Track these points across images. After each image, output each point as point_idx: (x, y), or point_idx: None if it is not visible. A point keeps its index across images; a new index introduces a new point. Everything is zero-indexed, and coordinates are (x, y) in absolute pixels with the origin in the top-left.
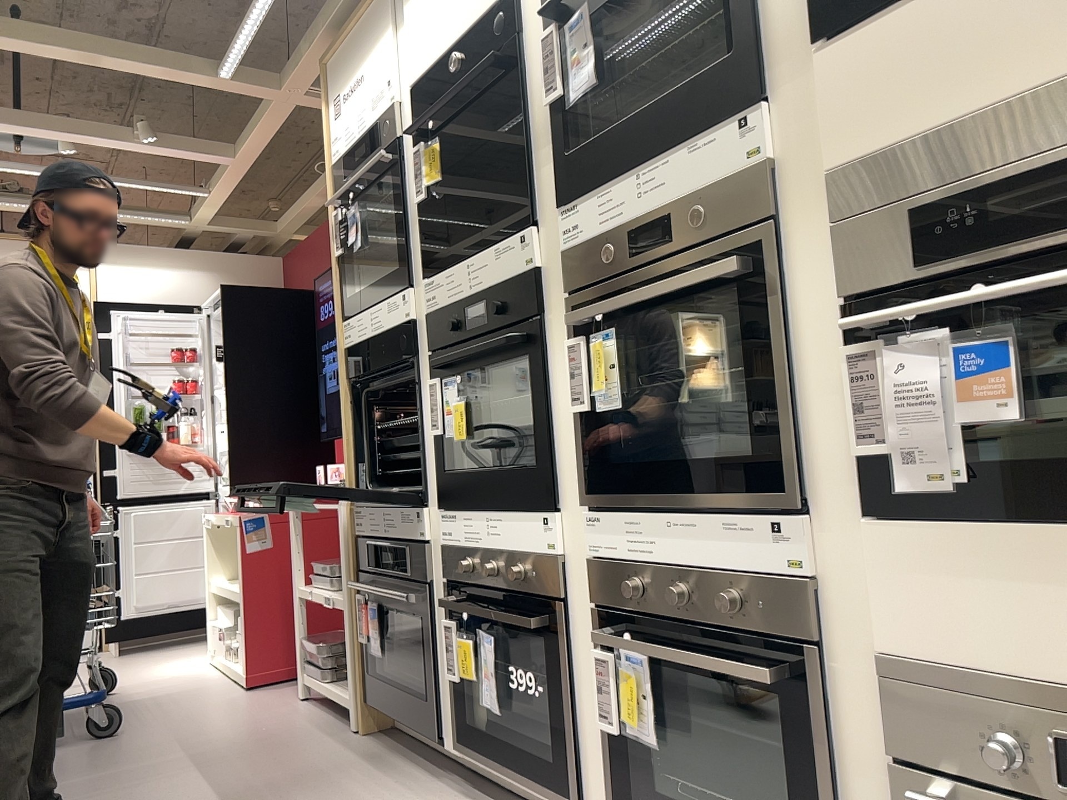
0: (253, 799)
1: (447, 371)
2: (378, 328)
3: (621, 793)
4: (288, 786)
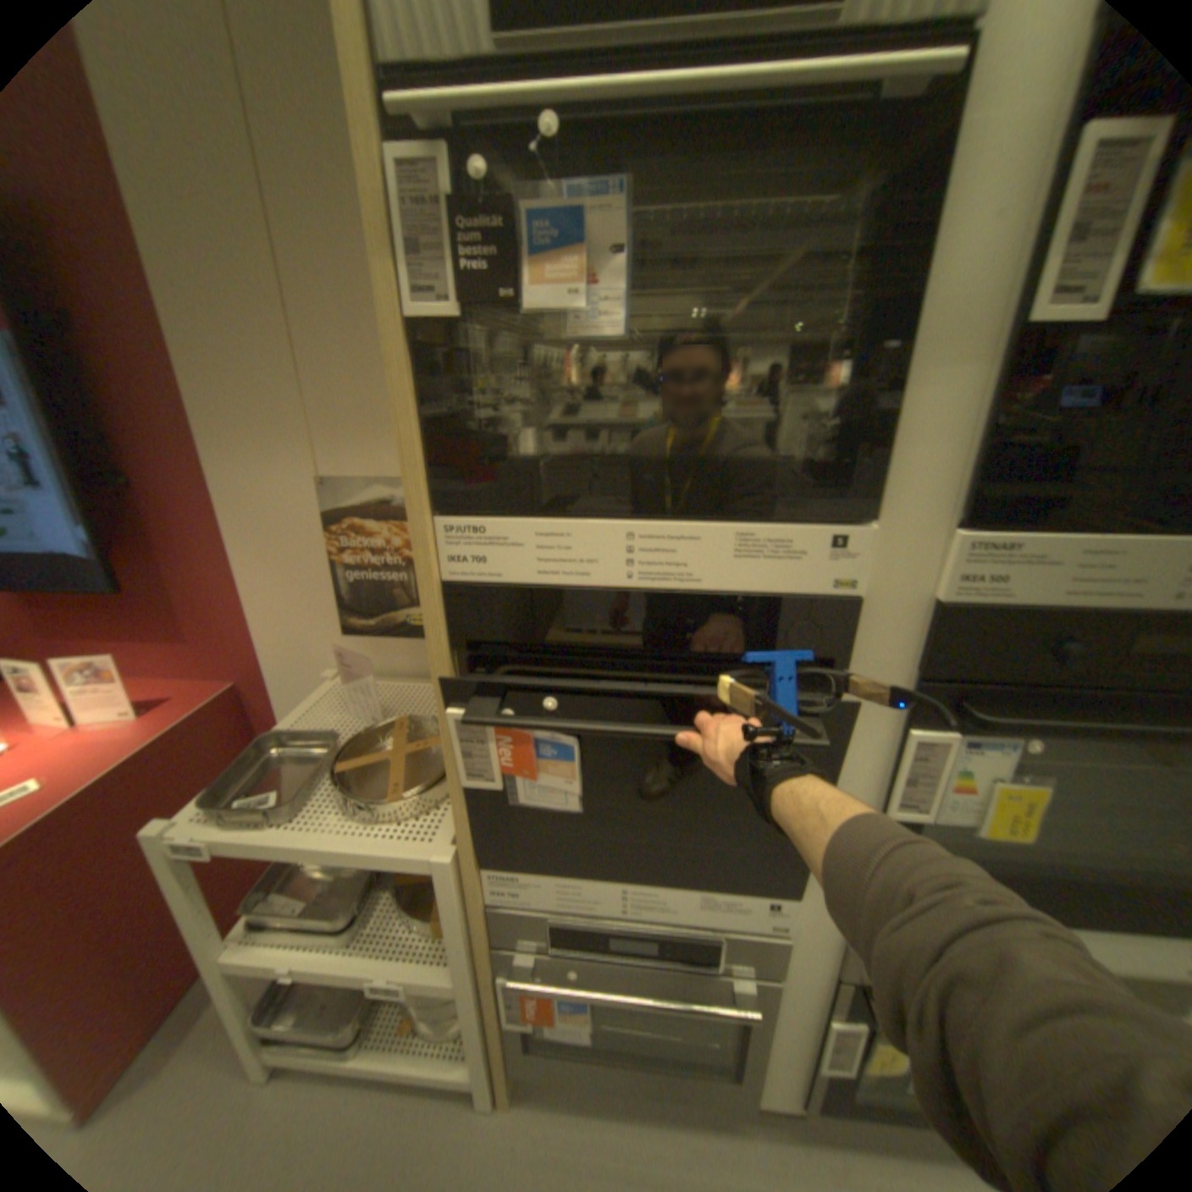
0: None
1: (997, 725)
2: (674, 577)
3: None
4: None
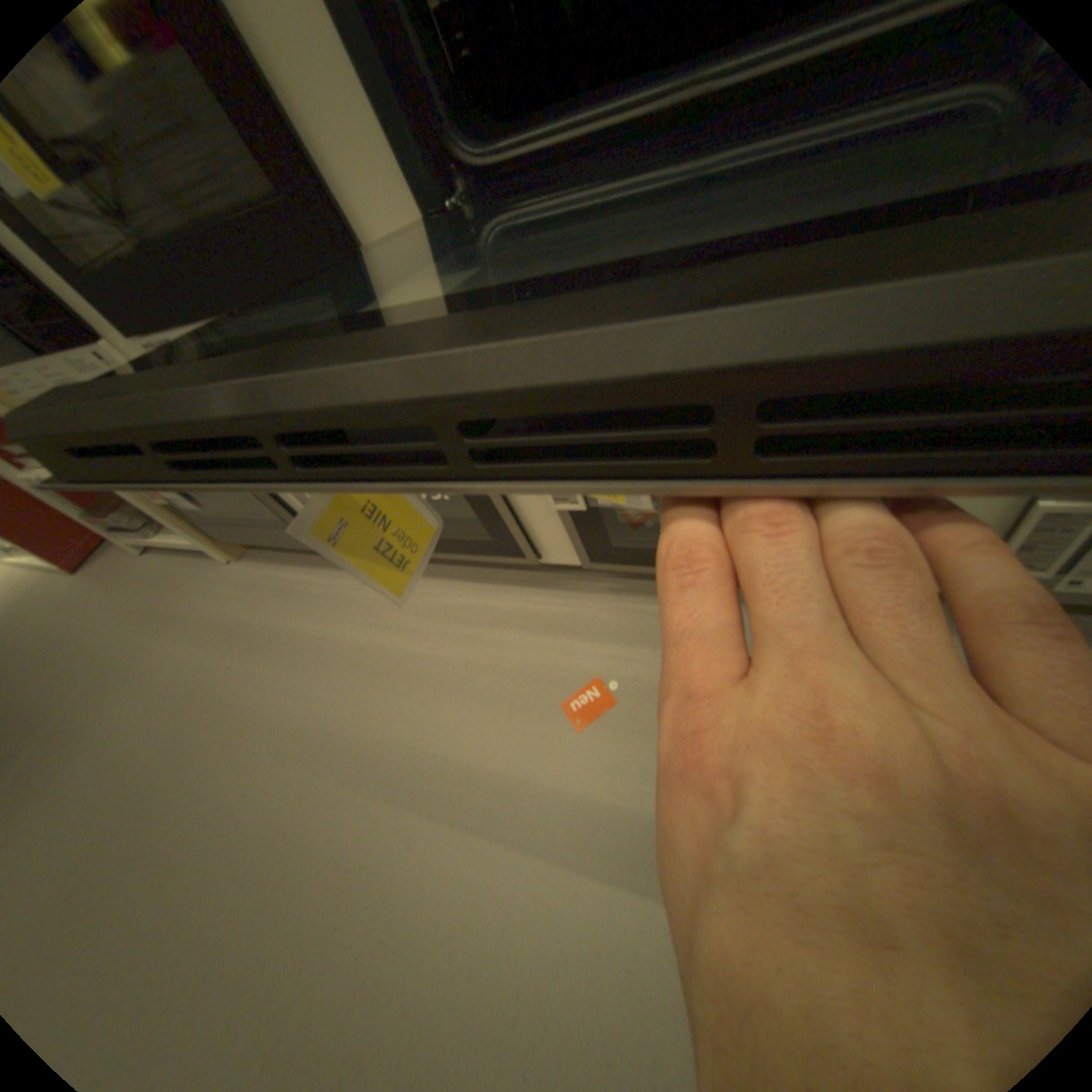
0: (205, 698)
1: None
2: None
3: (590, 542)
4: (226, 662)
